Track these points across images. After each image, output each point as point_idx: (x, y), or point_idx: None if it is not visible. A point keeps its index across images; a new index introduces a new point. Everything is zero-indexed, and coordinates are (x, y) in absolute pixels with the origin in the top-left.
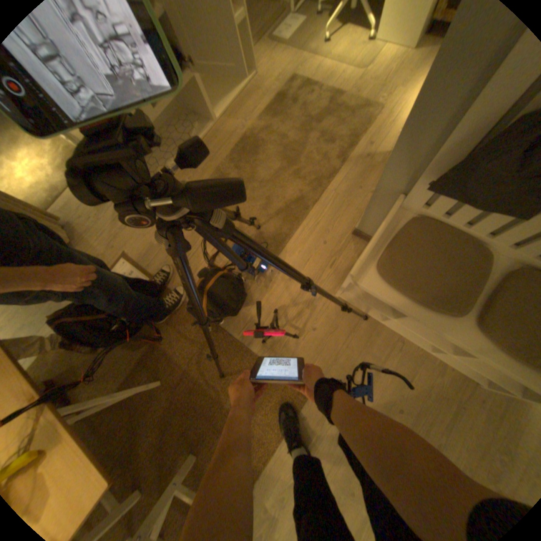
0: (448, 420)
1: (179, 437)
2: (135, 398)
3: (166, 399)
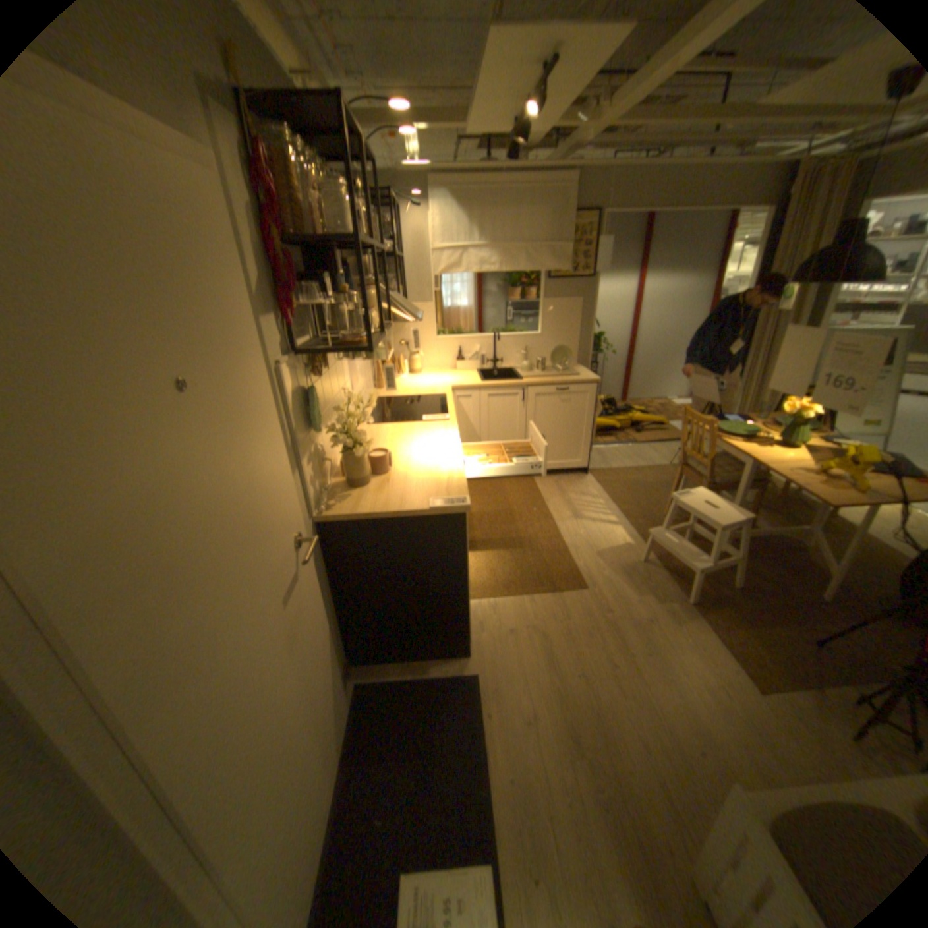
0: (673, 792)
1: (763, 590)
2: (834, 573)
3: (816, 594)
